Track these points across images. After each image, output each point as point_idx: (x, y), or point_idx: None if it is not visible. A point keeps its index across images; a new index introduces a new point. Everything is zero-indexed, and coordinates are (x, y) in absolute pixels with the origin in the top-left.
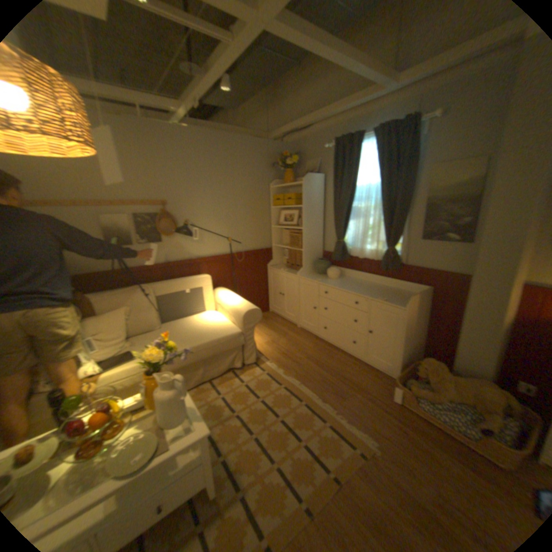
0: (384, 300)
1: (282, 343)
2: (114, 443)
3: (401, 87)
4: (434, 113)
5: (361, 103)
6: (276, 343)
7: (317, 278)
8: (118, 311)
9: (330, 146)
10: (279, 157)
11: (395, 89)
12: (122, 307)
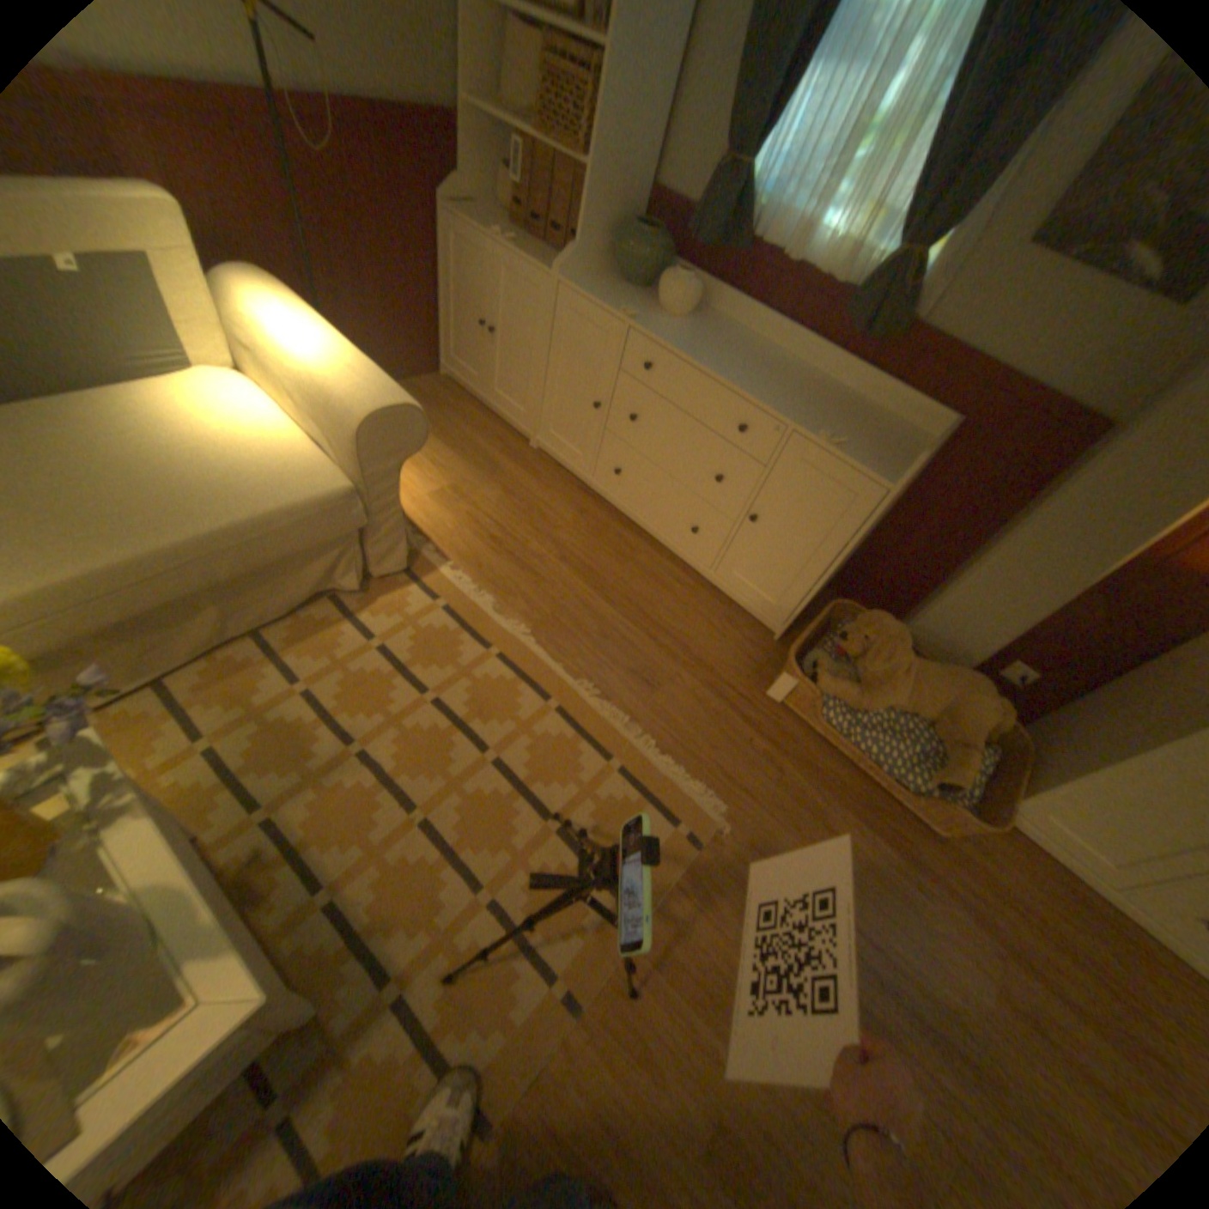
0: (836, 444)
1: (484, 501)
2: None
3: None
4: None
5: None
6: (467, 499)
7: (621, 303)
8: None
9: None
10: None
11: None
12: None
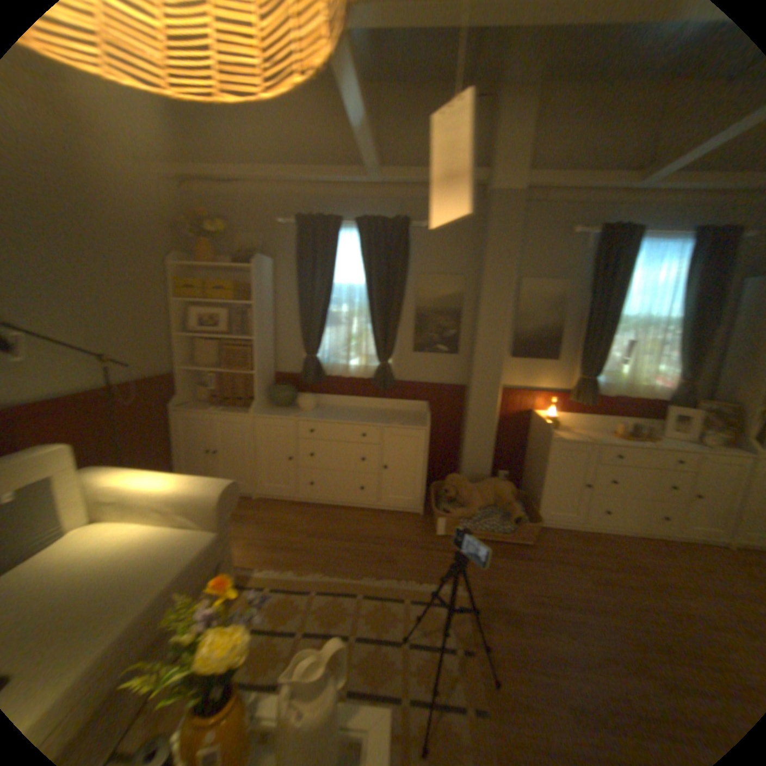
0: (401, 423)
1: (250, 533)
2: None
3: (381, 183)
4: (423, 224)
5: (332, 181)
6: (240, 537)
7: (287, 413)
8: None
9: (285, 223)
10: (180, 213)
11: (375, 183)
12: None
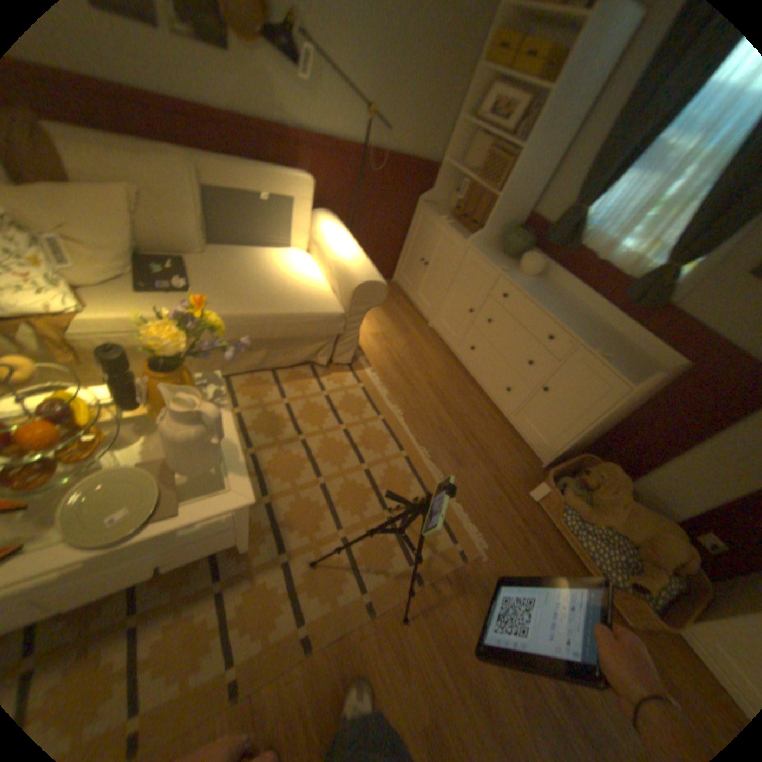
0: (605, 357)
1: (396, 345)
2: (83, 462)
3: None
4: None
5: None
6: (387, 342)
7: (498, 263)
8: (114, 191)
9: None
10: None
11: None
12: (124, 186)
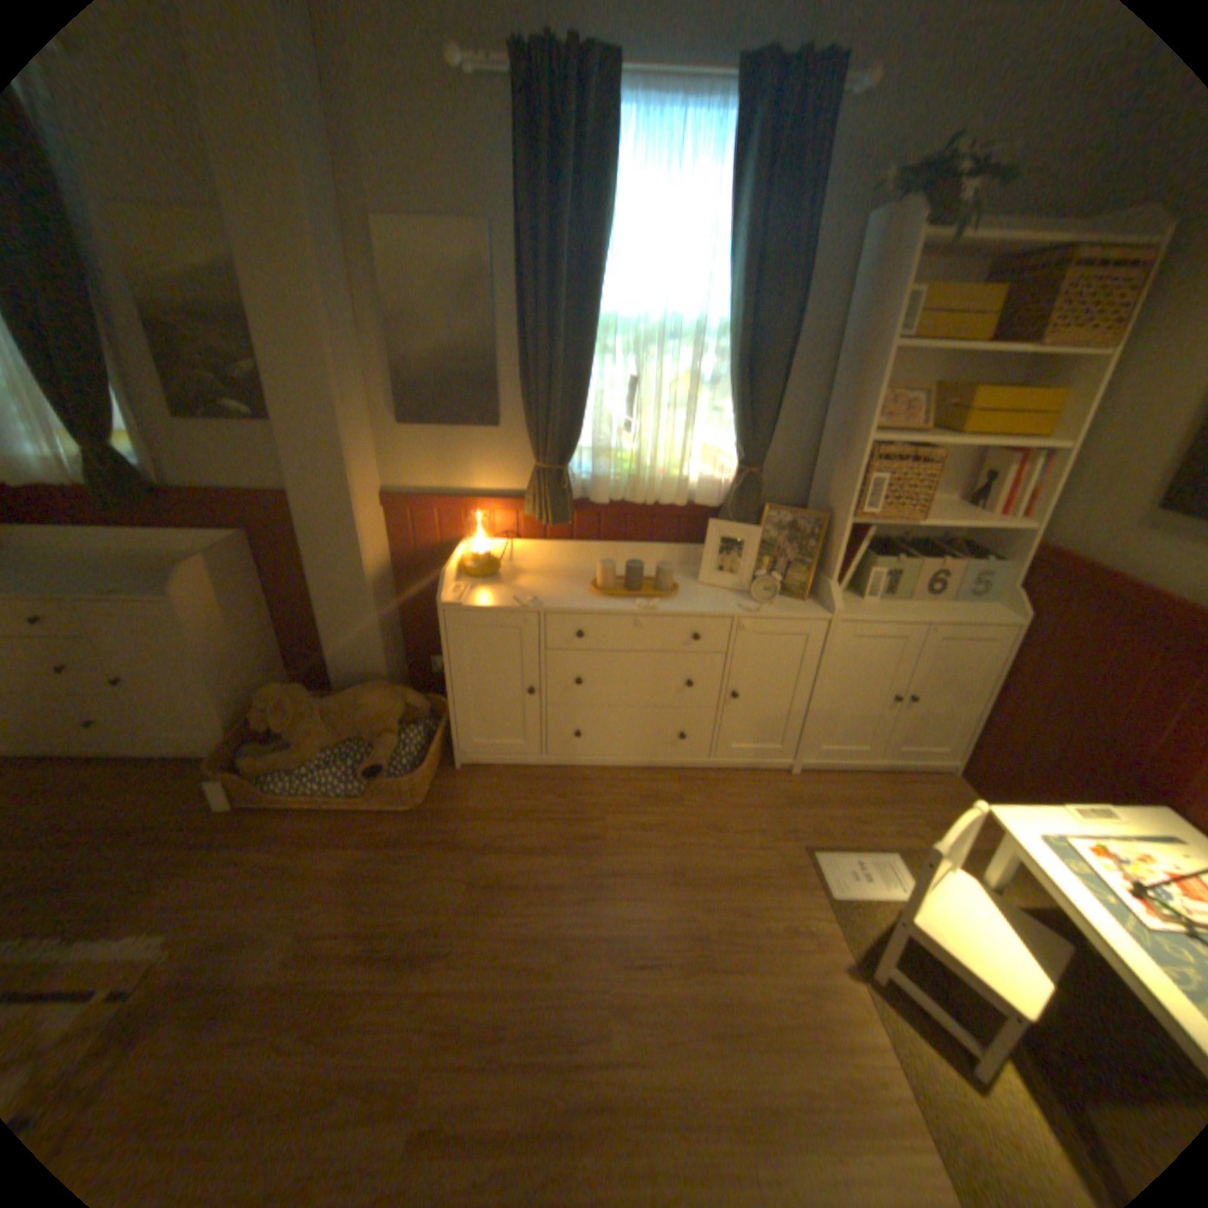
0: (107, 591)
1: None
2: None
3: None
4: None
5: None
6: None
7: None
8: None
9: None
10: None
11: None
12: None
